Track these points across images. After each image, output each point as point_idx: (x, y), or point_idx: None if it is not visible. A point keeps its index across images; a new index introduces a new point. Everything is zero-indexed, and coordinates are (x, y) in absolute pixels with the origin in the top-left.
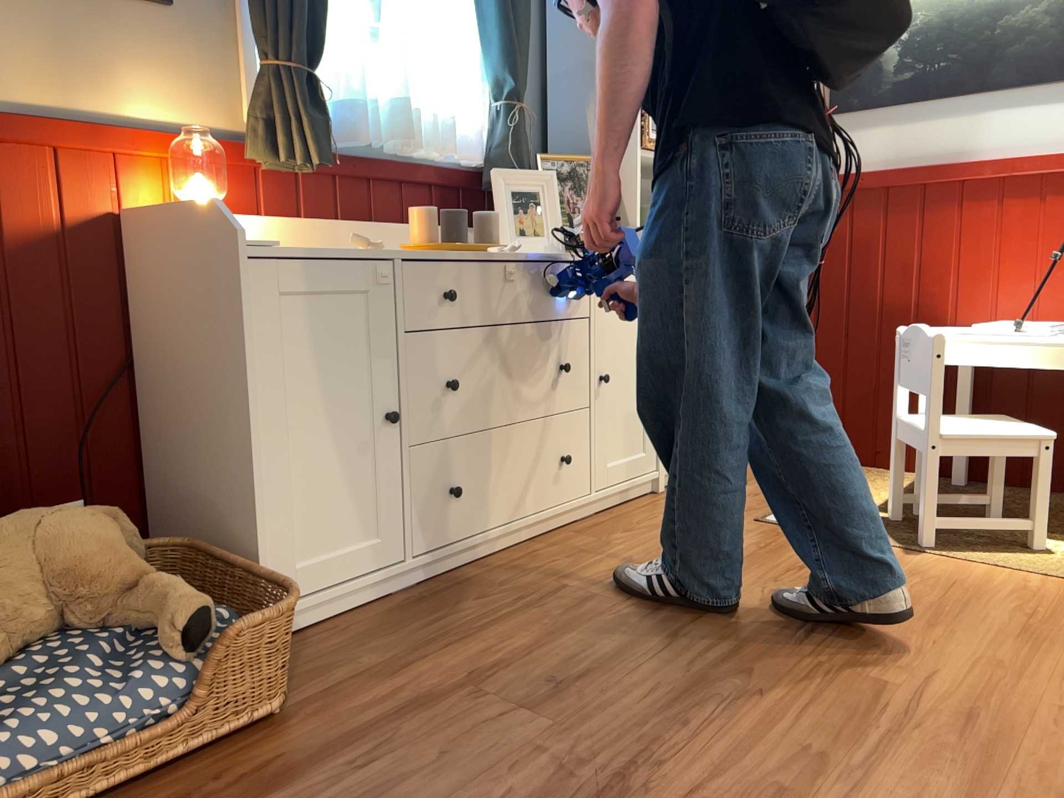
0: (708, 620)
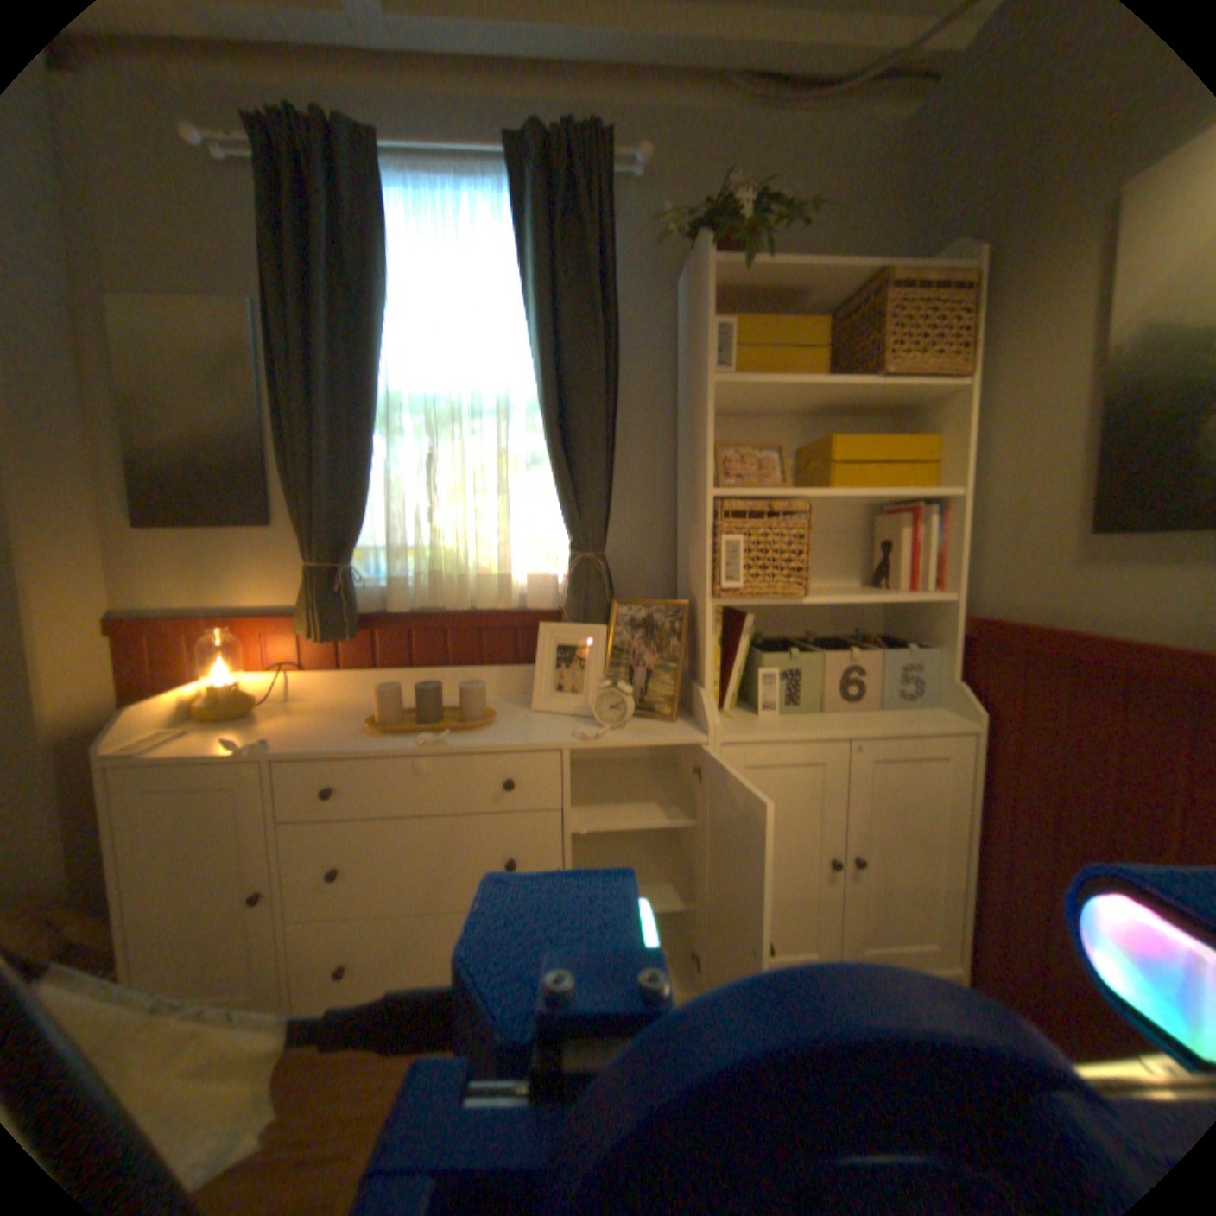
0: None
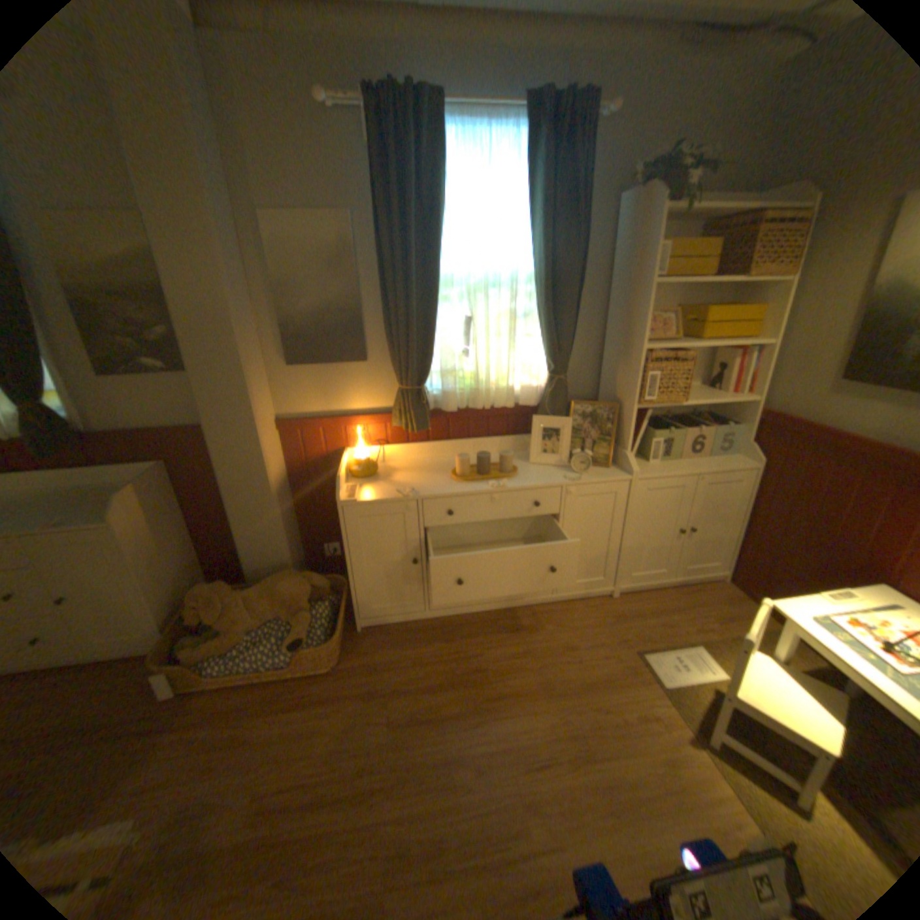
0: (510, 724)
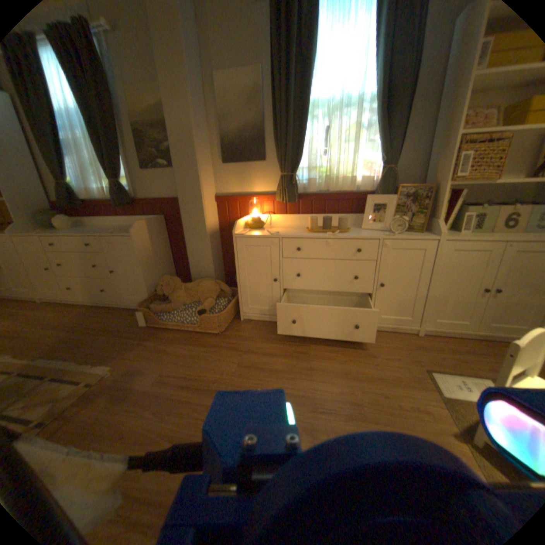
0: (312, 383)
